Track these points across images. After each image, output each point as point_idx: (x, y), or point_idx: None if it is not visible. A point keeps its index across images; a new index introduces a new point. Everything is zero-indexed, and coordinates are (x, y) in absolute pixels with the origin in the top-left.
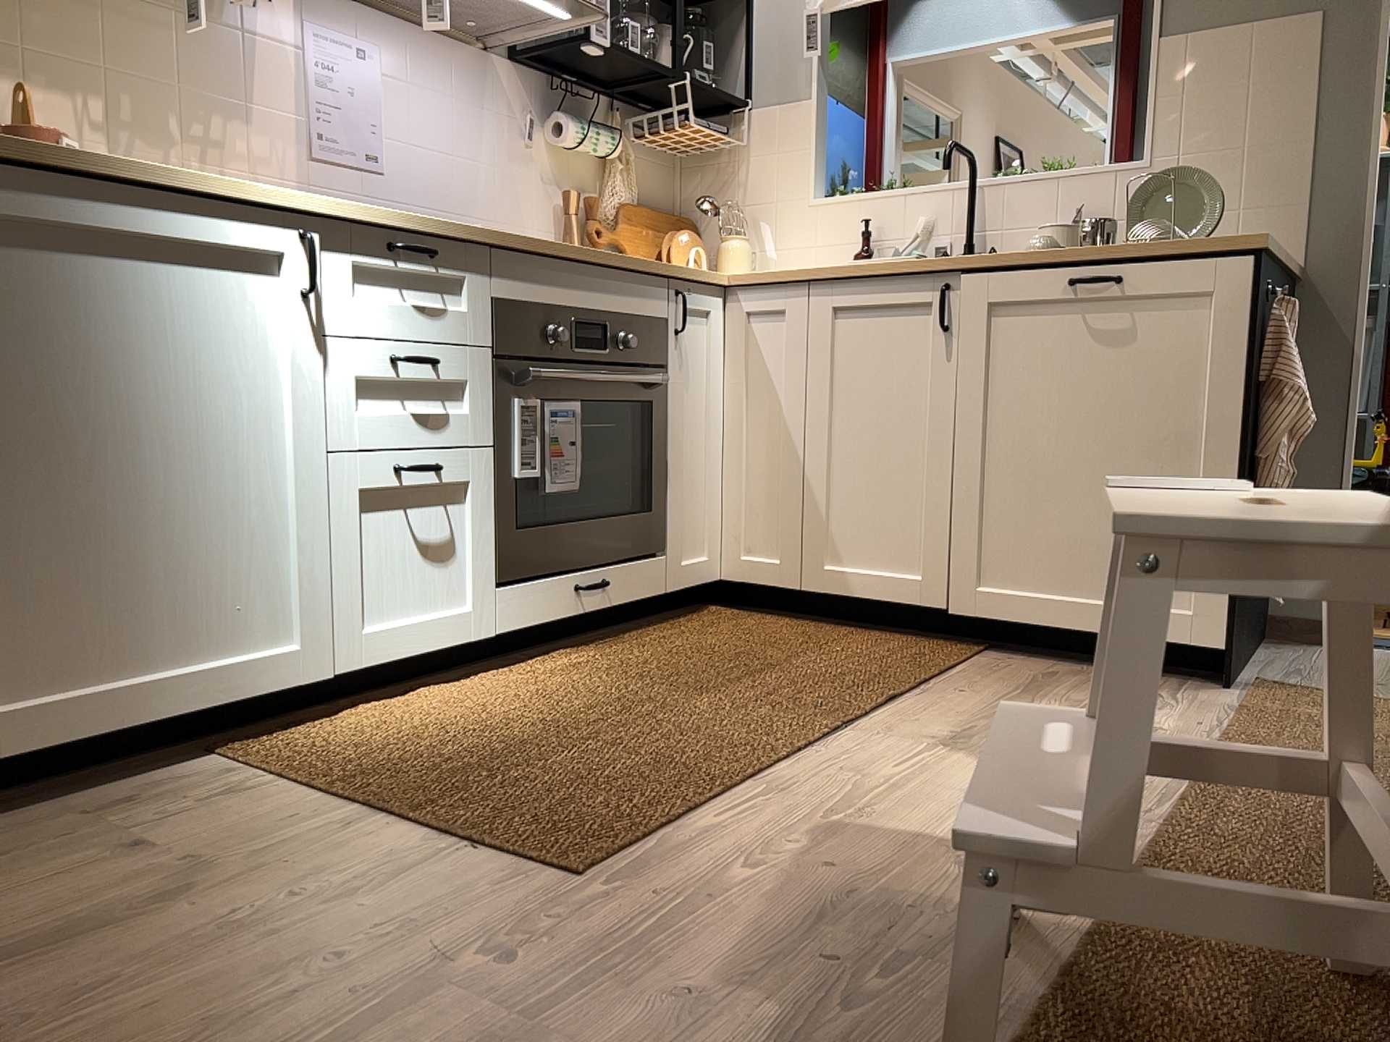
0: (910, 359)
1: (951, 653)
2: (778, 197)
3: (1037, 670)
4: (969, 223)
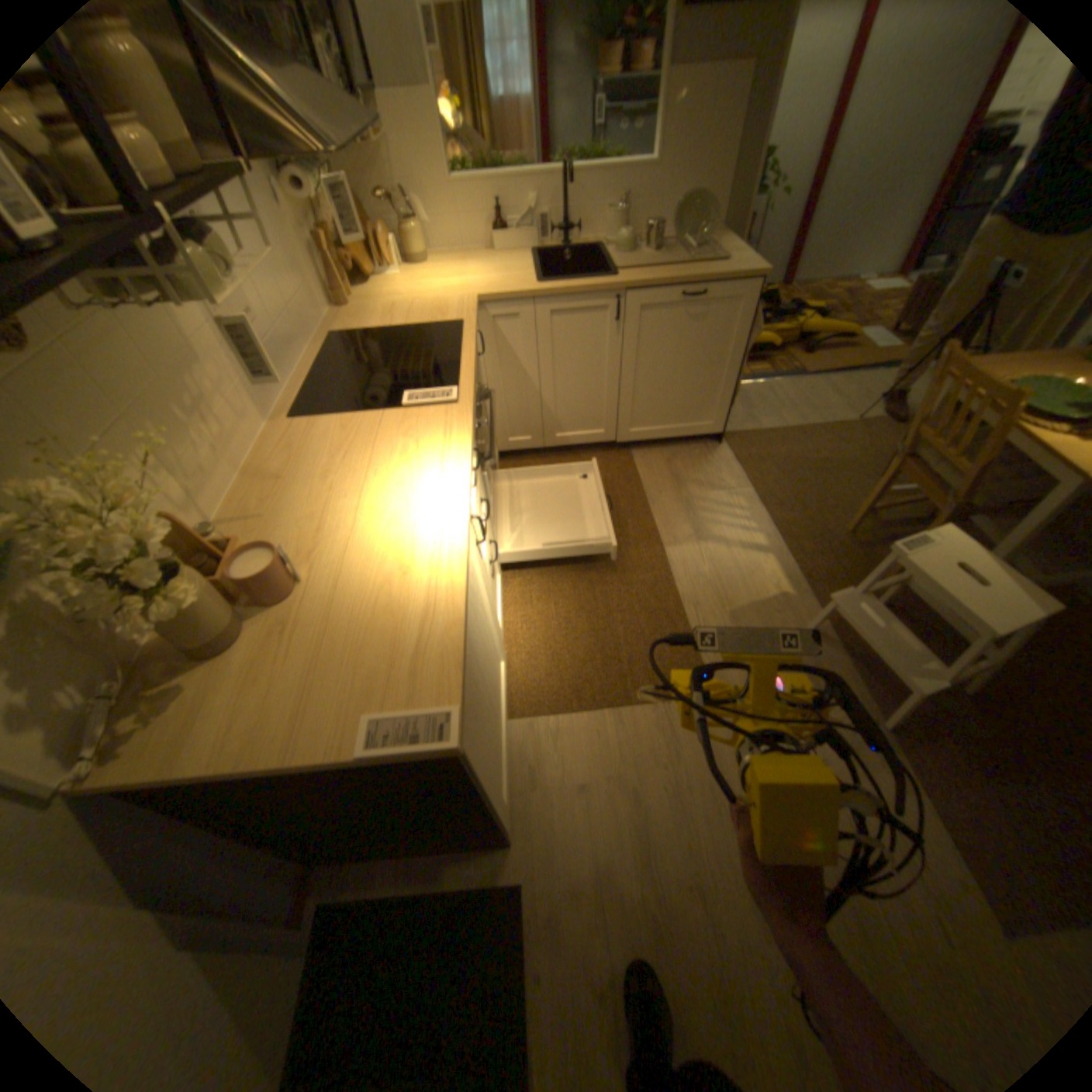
0: (594, 337)
1: (625, 465)
2: (418, 175)
3: (663, 465)
4: (565, 205)
